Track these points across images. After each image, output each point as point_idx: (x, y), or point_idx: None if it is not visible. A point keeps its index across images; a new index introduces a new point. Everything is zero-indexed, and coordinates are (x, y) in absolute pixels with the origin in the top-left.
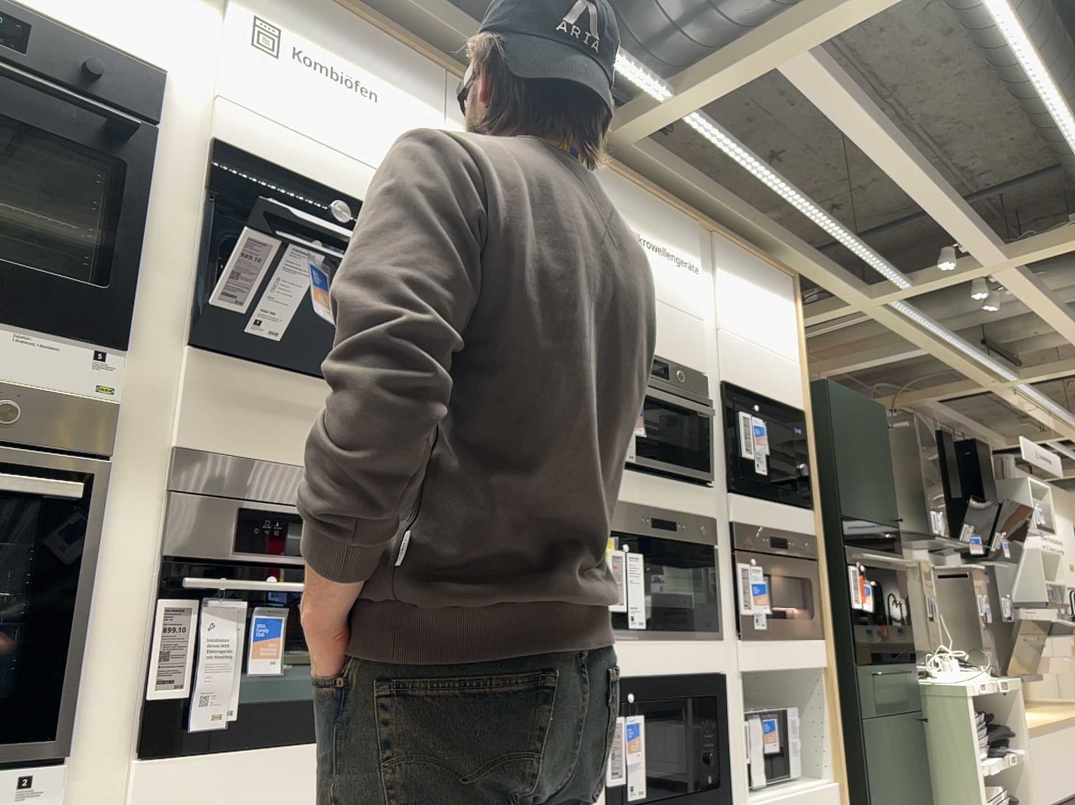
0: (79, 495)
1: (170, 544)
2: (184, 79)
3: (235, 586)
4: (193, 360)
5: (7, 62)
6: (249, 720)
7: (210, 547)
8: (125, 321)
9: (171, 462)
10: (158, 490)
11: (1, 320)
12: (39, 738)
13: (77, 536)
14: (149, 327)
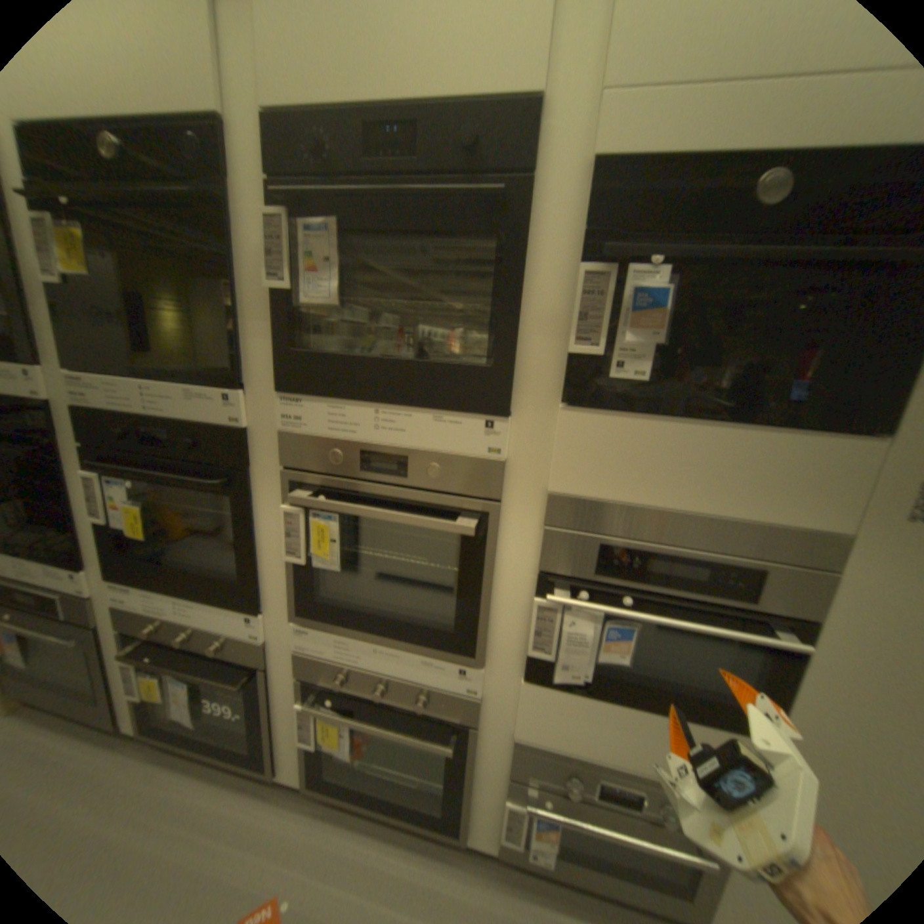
0: (474, 533)
1: (544, 563)
2: (564, 87)
3: (588, 609)
4: (564, 419)
5: (410, 171)
6: (603, 684)
7: (576, 568)
8: (508, 391)
9: (545, 504)
10: (538, 521)
11: (424, 407)
12: (469, 655)
13: (481, 552)
14: (529, 392)
